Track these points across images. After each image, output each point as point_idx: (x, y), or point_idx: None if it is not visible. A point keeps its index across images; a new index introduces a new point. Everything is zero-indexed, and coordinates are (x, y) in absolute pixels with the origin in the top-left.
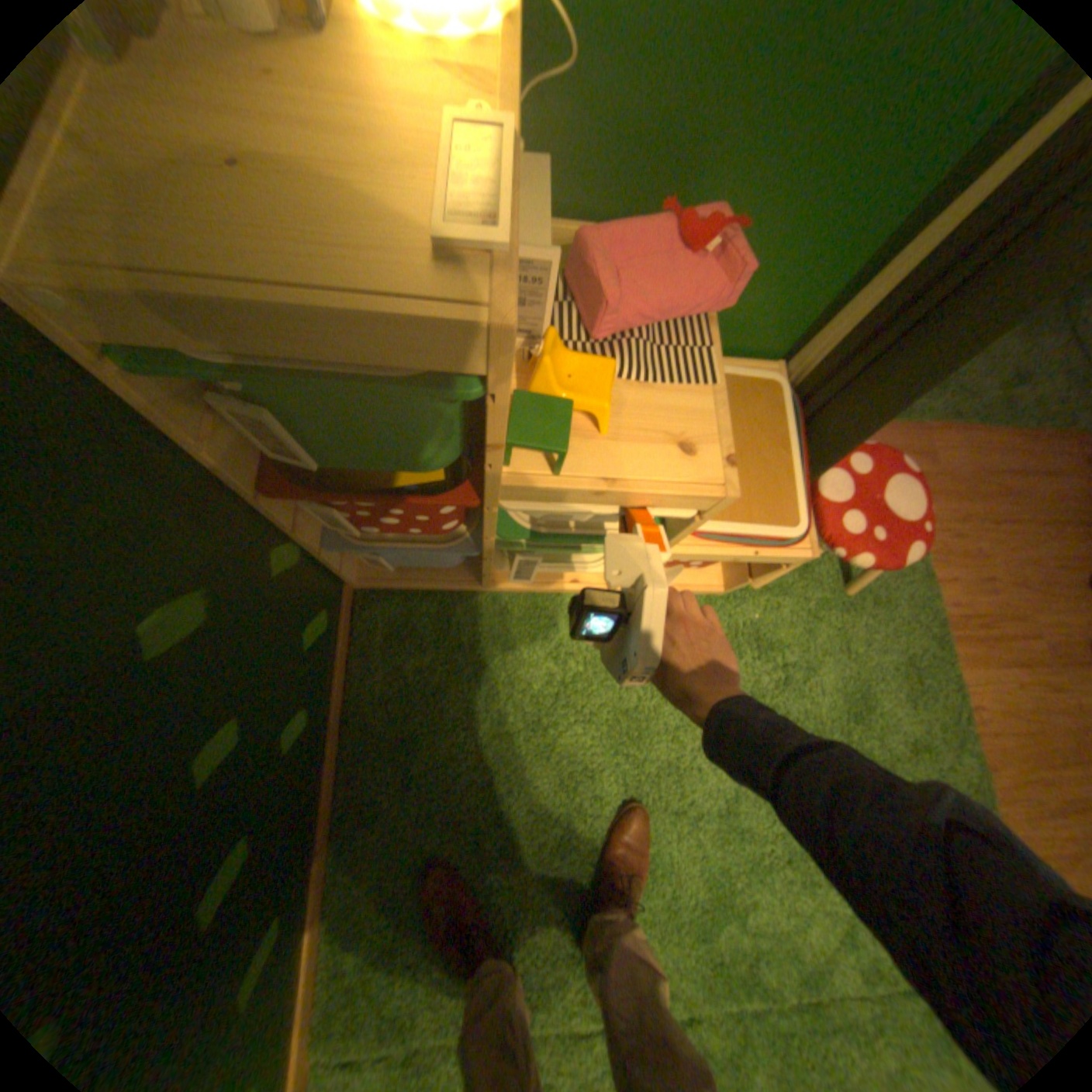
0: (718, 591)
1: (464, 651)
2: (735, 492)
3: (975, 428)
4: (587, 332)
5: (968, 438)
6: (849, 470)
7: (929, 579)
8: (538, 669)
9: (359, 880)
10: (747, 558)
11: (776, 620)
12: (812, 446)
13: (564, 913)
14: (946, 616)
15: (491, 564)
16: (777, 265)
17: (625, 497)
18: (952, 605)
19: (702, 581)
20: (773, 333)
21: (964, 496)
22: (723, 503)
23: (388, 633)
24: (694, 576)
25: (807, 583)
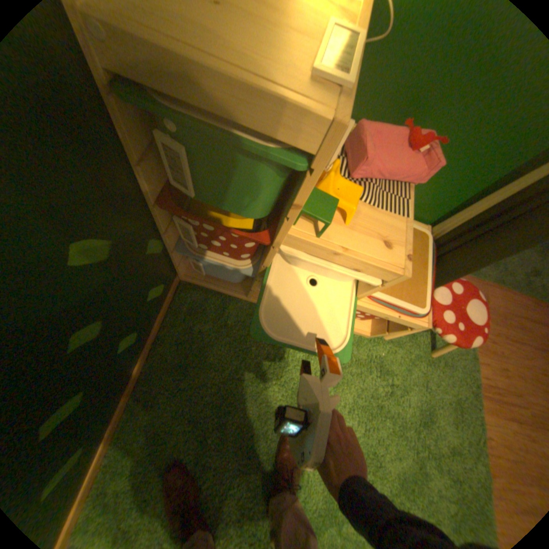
0: (367, 335)
1: (227, 329)
2: (408, 274)
3: (509, 291)
4: (349, 173)
5: (505, 294)
6: (453, 289)
7: (475, 360)
8: (263, 349)
9: (133, 440)
10: (393, 318)
11: (393, 360)
12: (437, 271)
13: (241, 493)
14: (480, 383)
15: (256, 286)
16: (445, 174)
17: (349, 261)
18: (484, 378)
19: (361, 327)
20: (430, 210)
21: (499, 323)
22: (399, 279)
23: (191, 308)
24: (357, 324)
25: (412, 345)
